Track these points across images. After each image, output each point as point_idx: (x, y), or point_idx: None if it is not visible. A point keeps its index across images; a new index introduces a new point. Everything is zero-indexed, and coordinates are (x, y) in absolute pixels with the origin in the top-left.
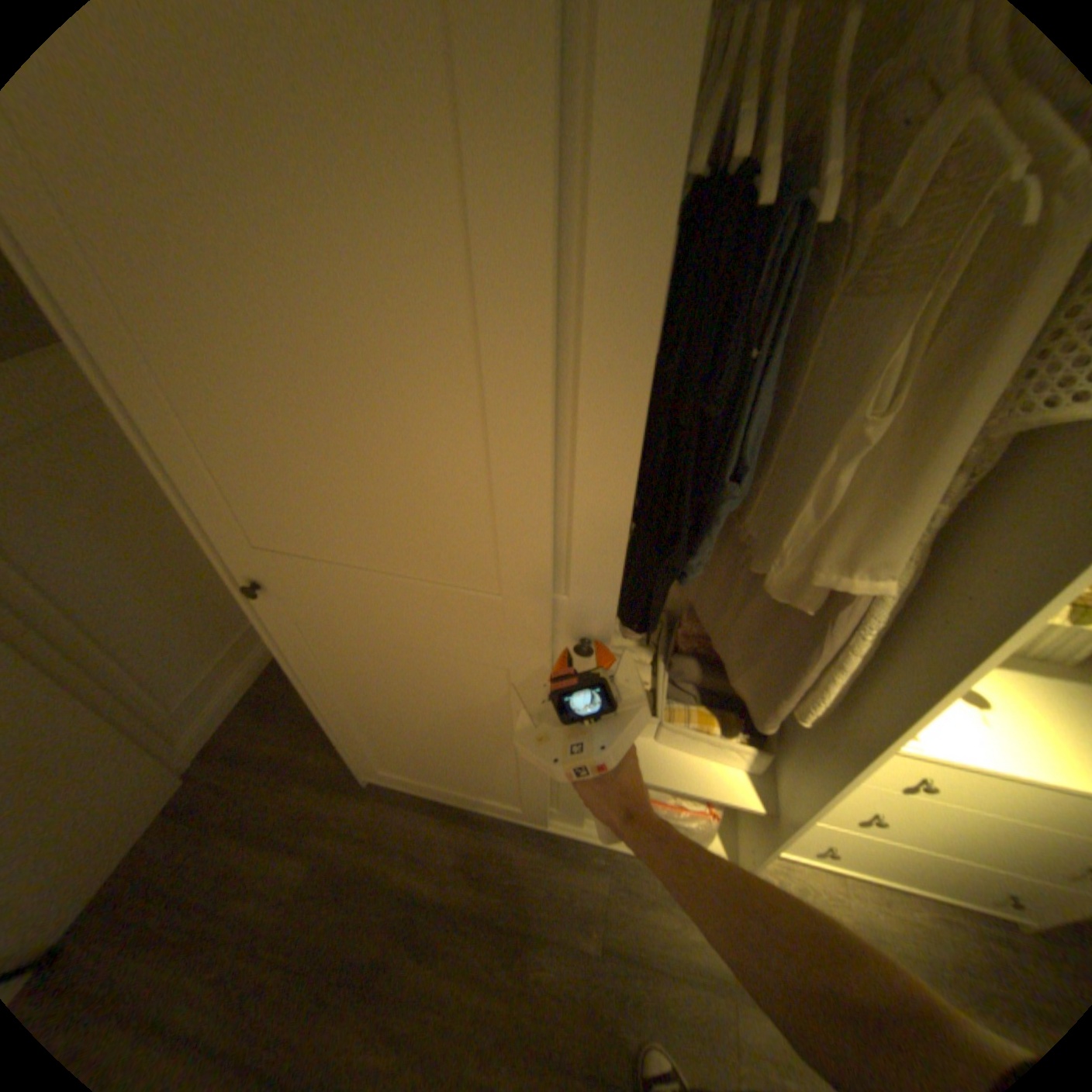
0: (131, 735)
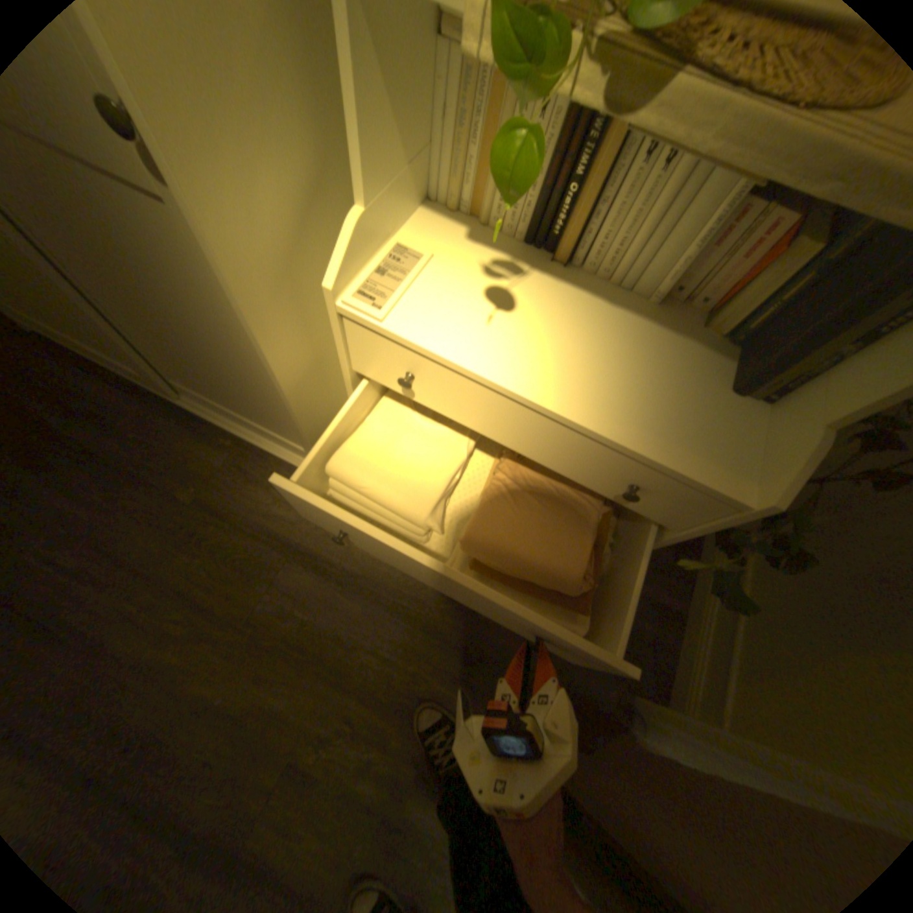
0: None
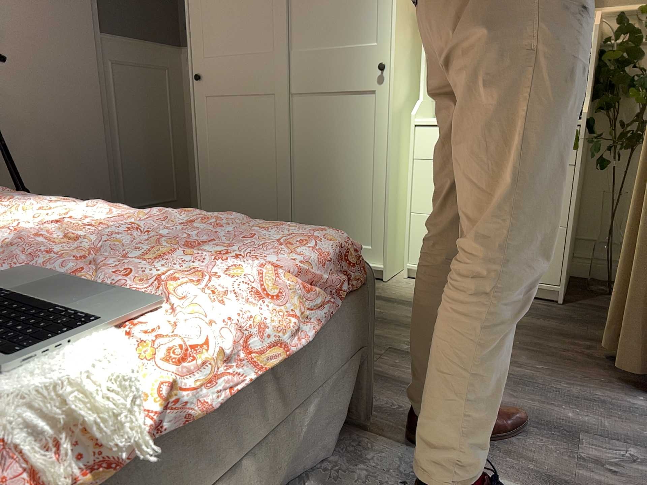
0: (113, 197)
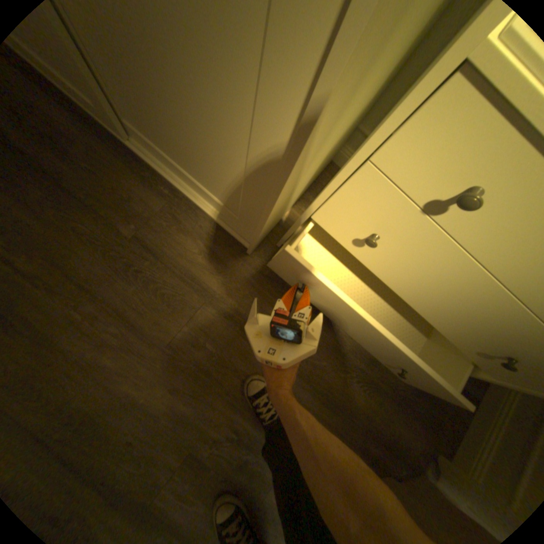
0: None
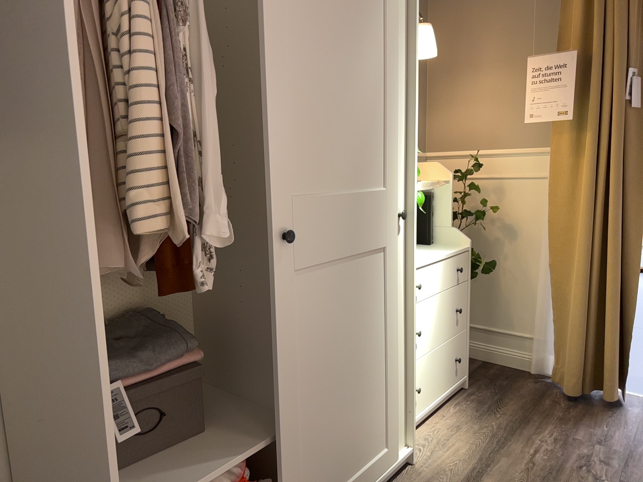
0: None
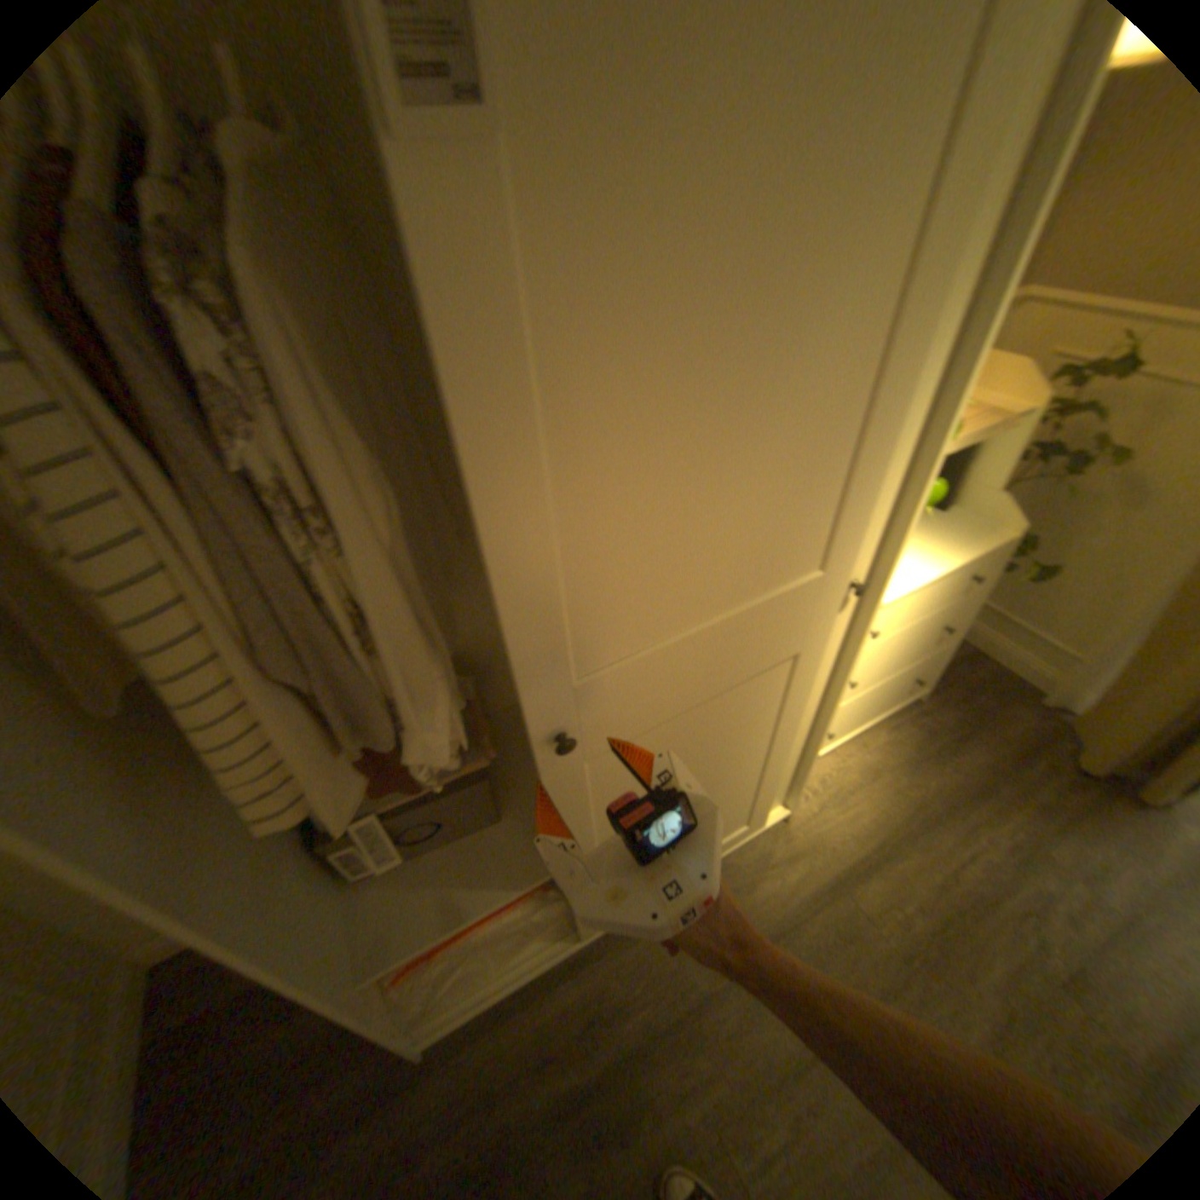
0: None
